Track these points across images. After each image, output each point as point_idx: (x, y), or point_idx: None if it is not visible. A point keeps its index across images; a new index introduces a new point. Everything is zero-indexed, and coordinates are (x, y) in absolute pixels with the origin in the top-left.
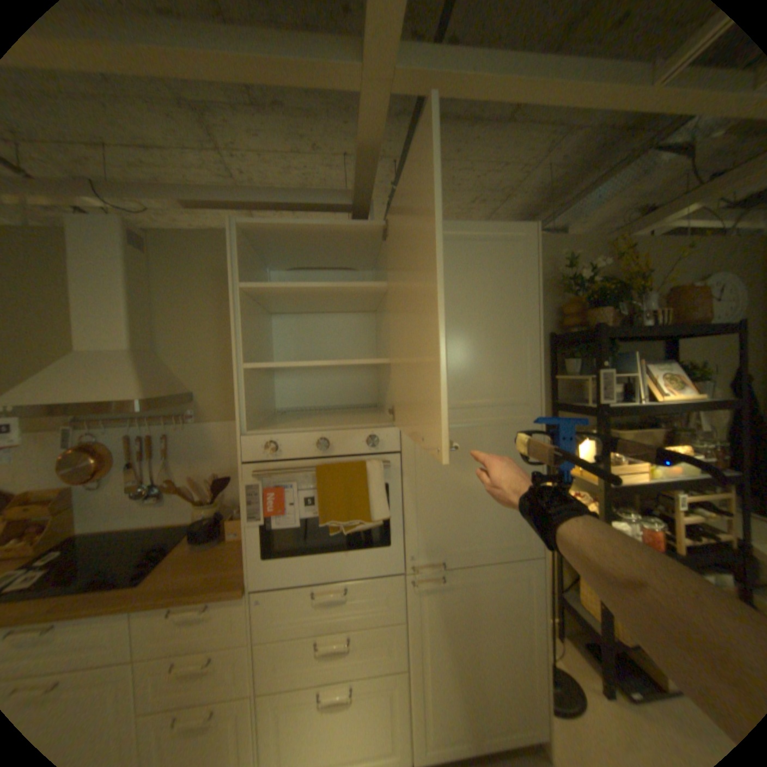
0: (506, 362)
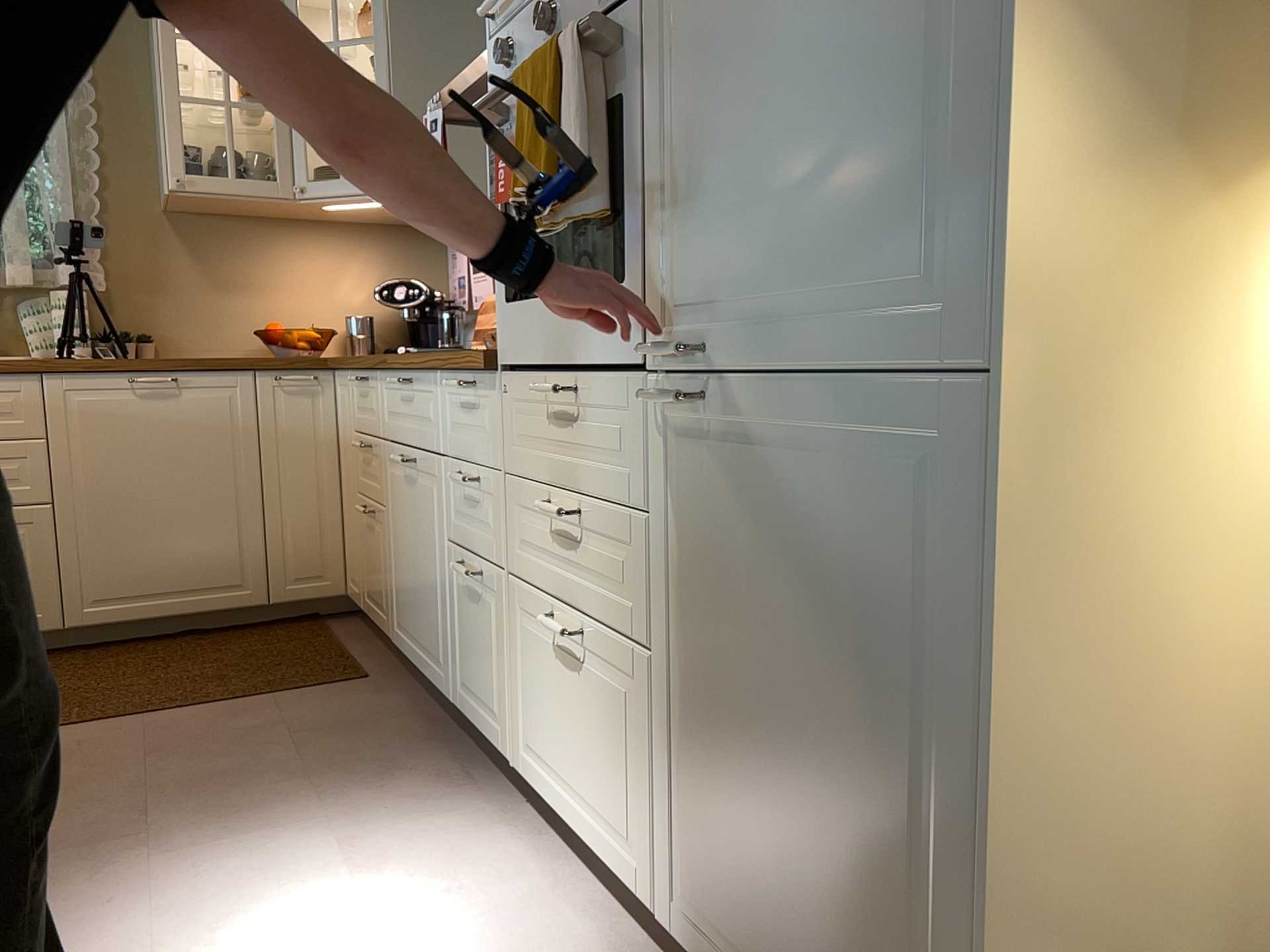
0: None
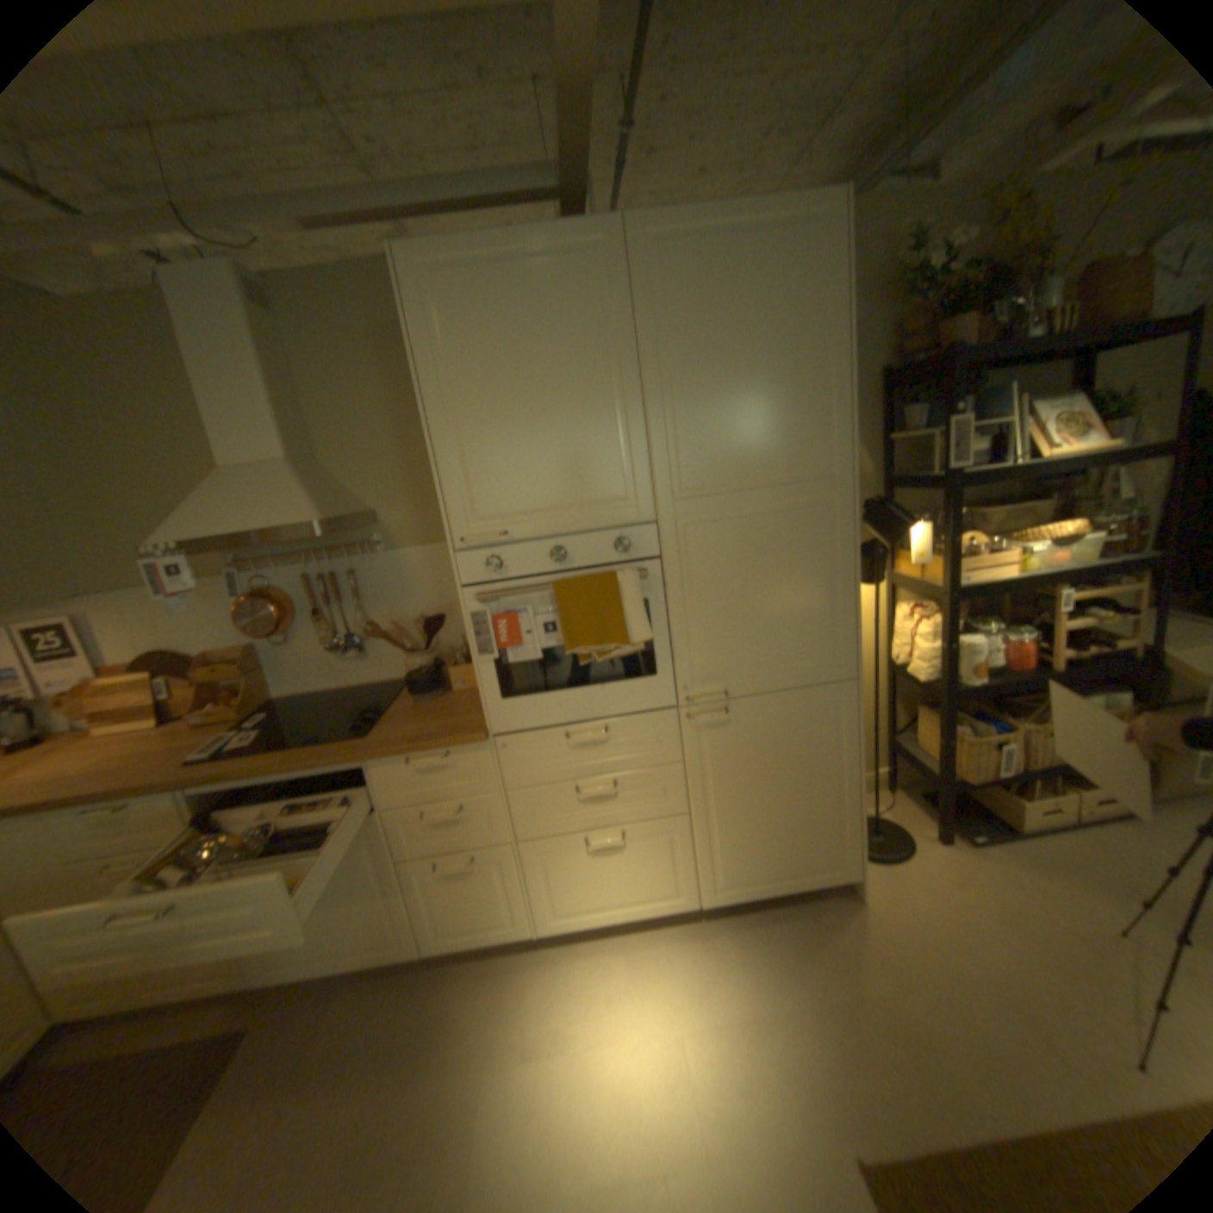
0: (800, 419)
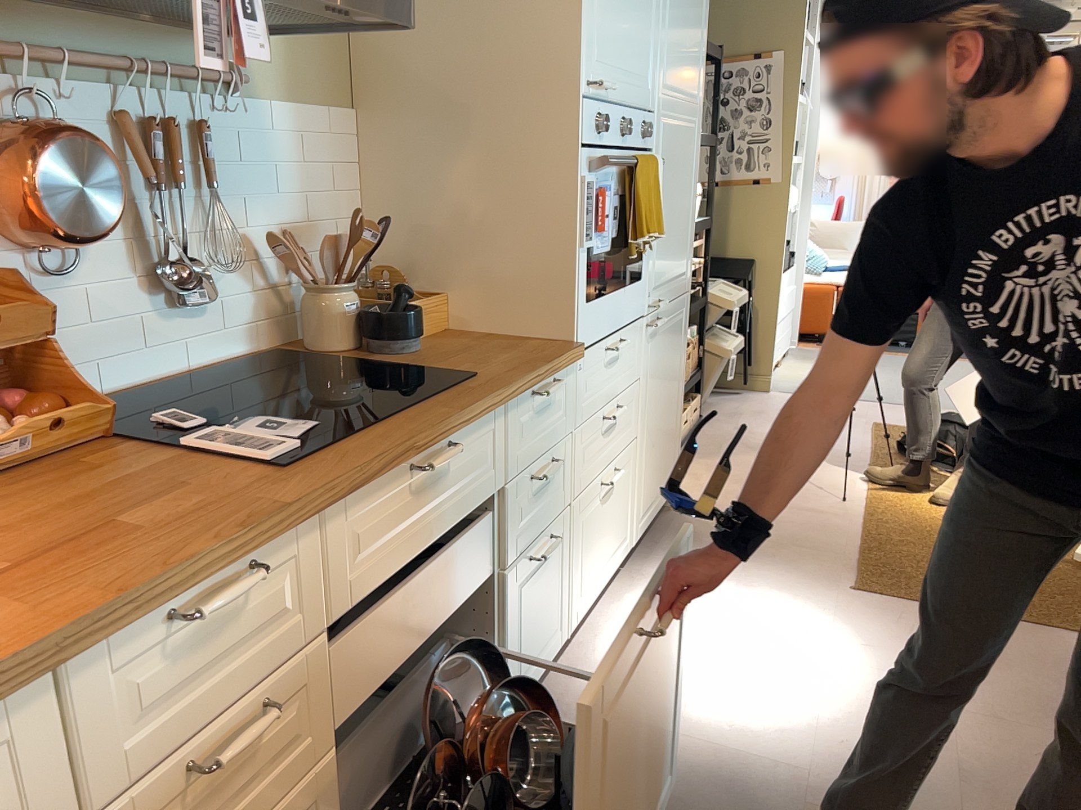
0: (696, 48)
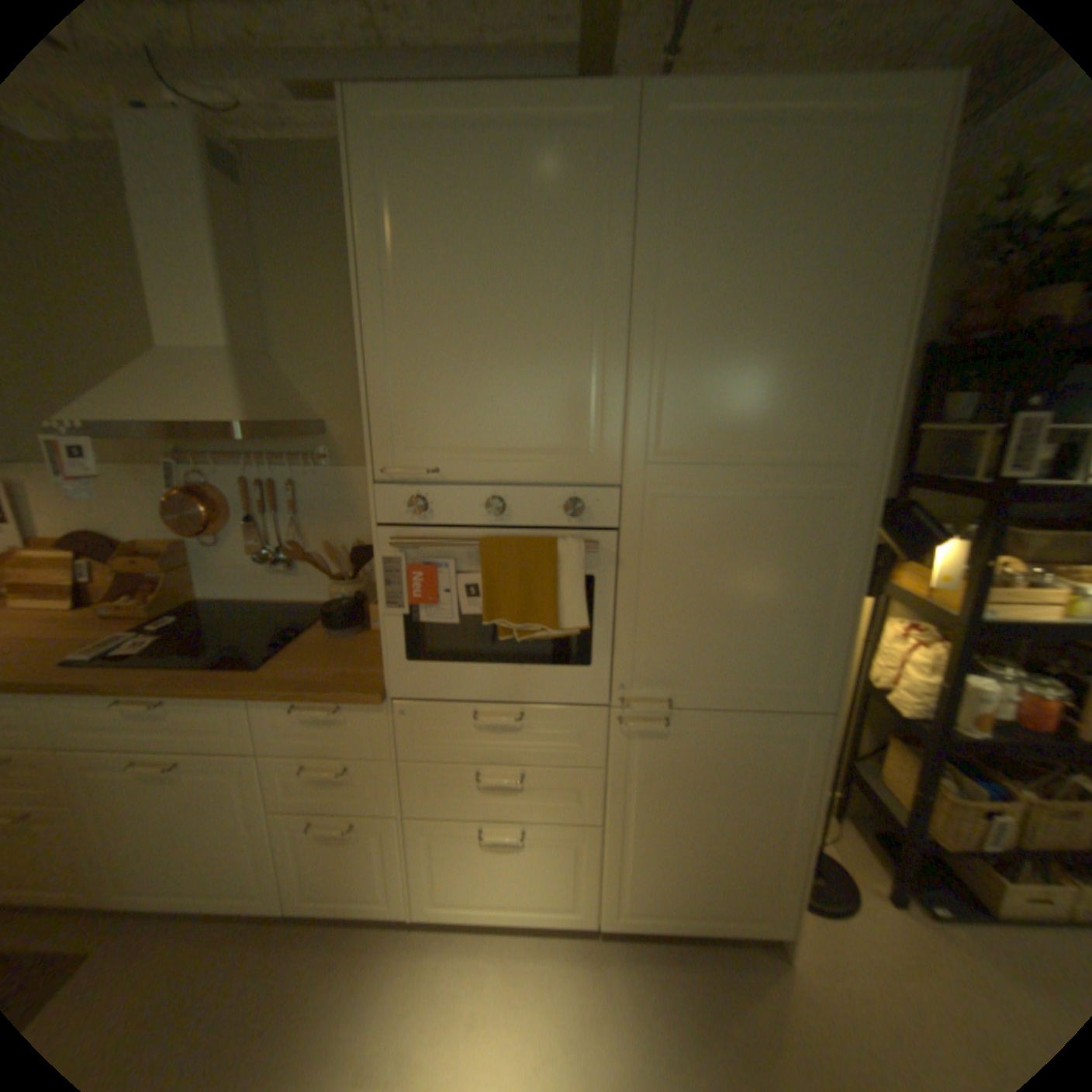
0: (830, 383)
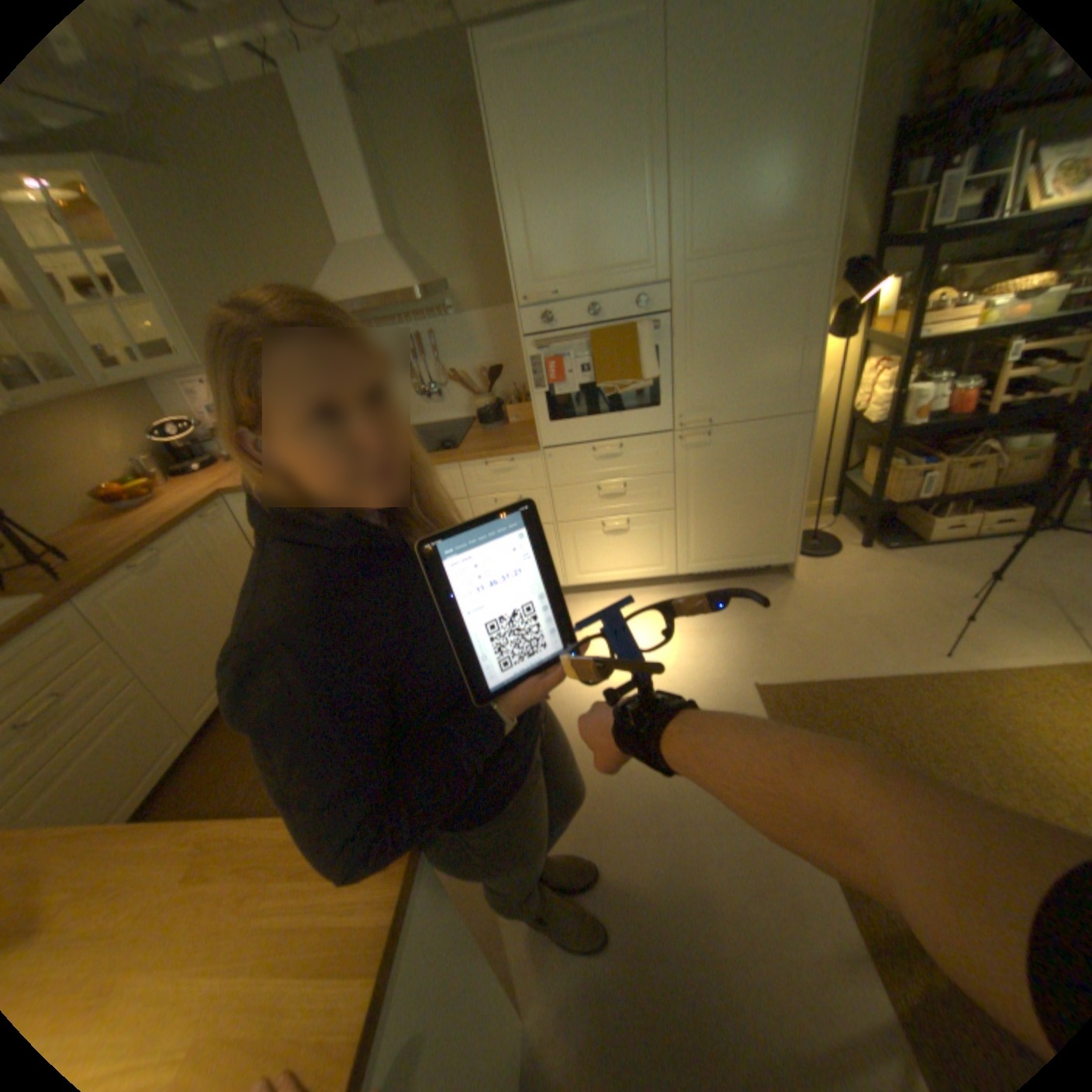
0: (797, 183)
